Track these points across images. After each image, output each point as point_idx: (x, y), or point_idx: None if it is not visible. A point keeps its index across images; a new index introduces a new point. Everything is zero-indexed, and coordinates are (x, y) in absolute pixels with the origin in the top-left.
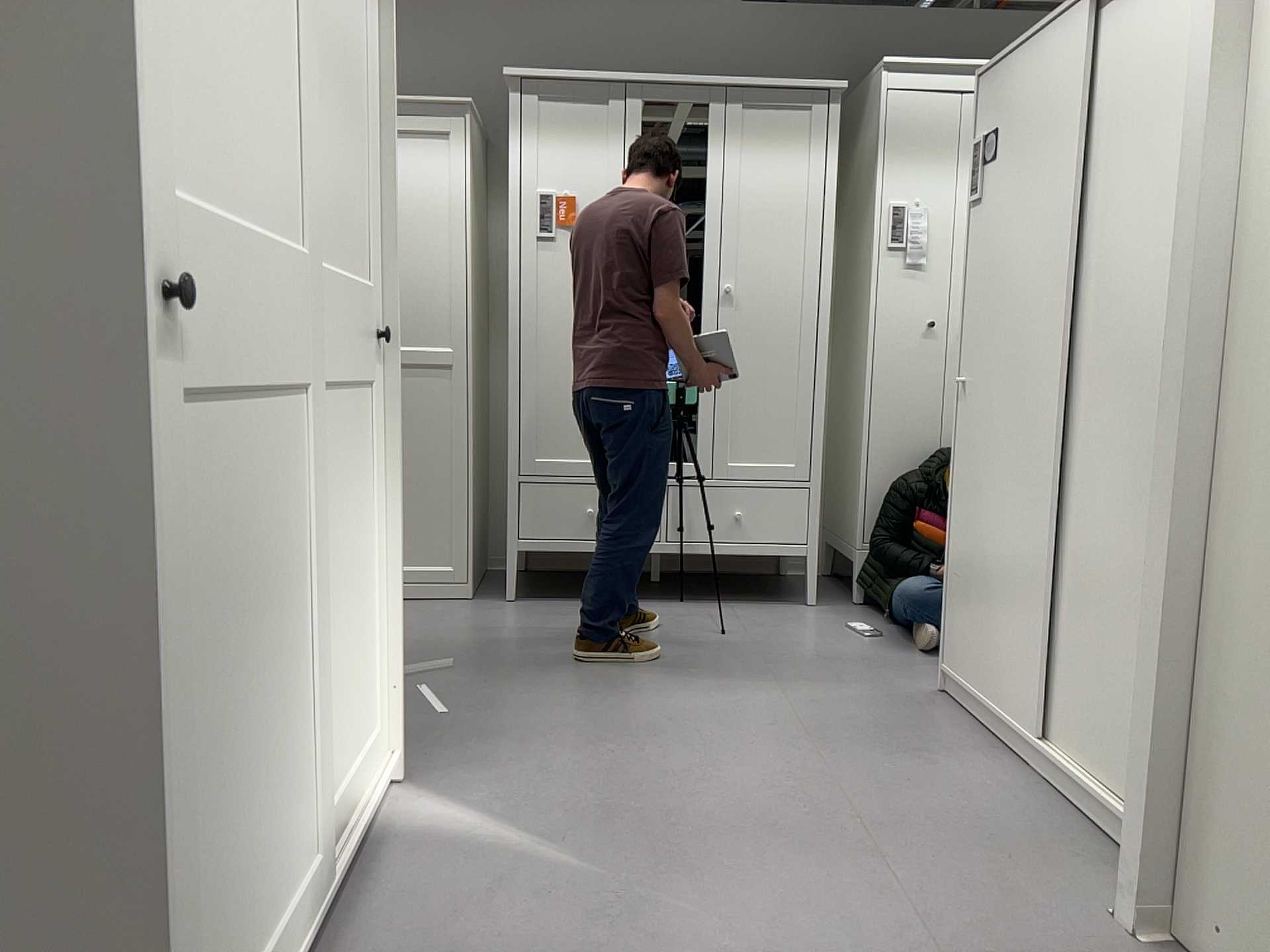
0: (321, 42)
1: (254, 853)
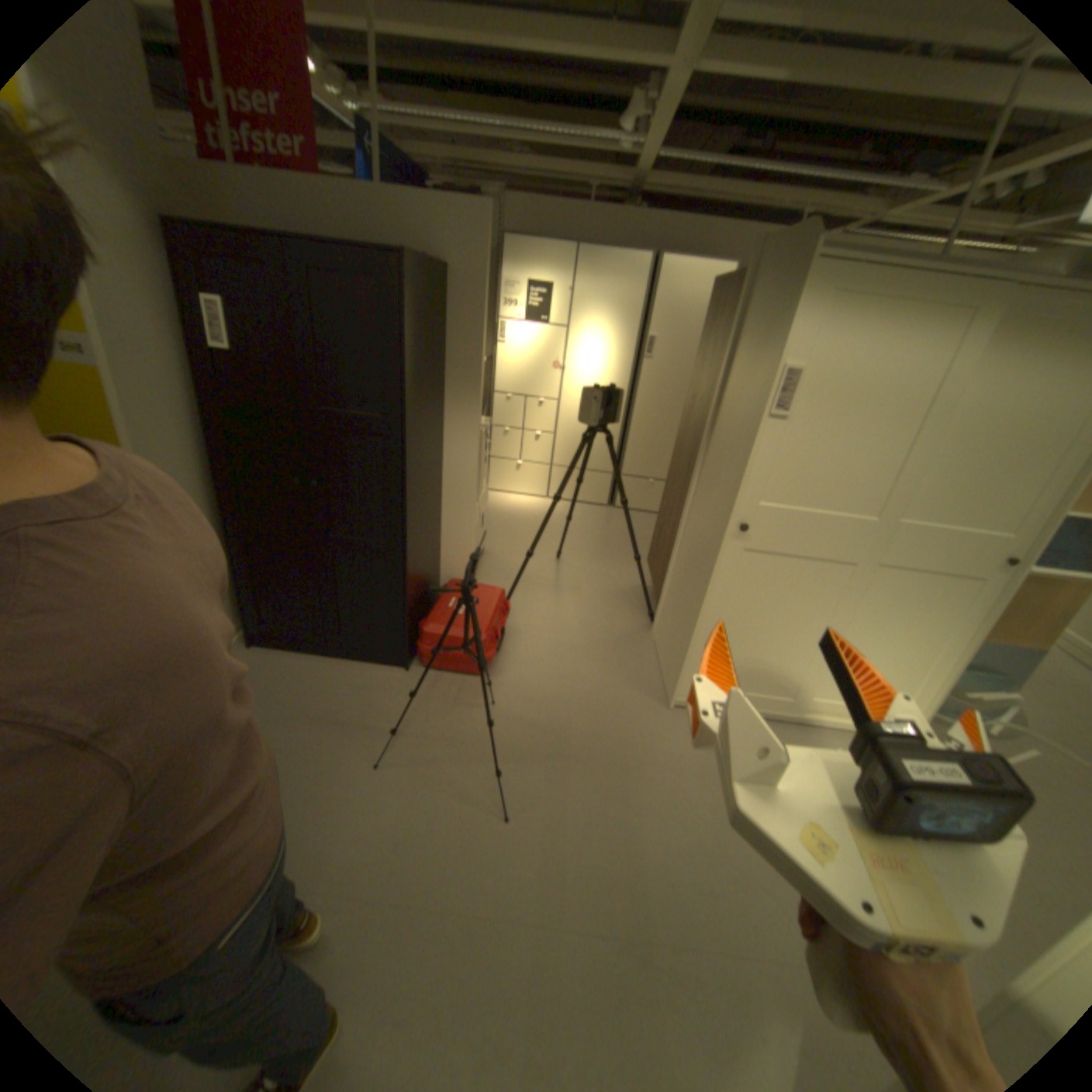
0: (995, 429)
1: (756, 670)
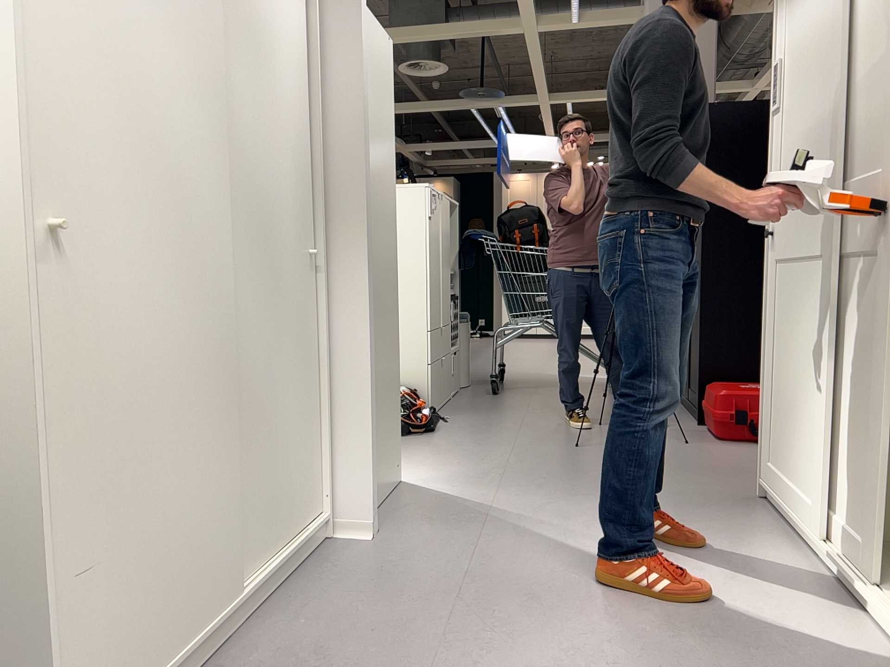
0: (880, 16)
1: (787, 438)
